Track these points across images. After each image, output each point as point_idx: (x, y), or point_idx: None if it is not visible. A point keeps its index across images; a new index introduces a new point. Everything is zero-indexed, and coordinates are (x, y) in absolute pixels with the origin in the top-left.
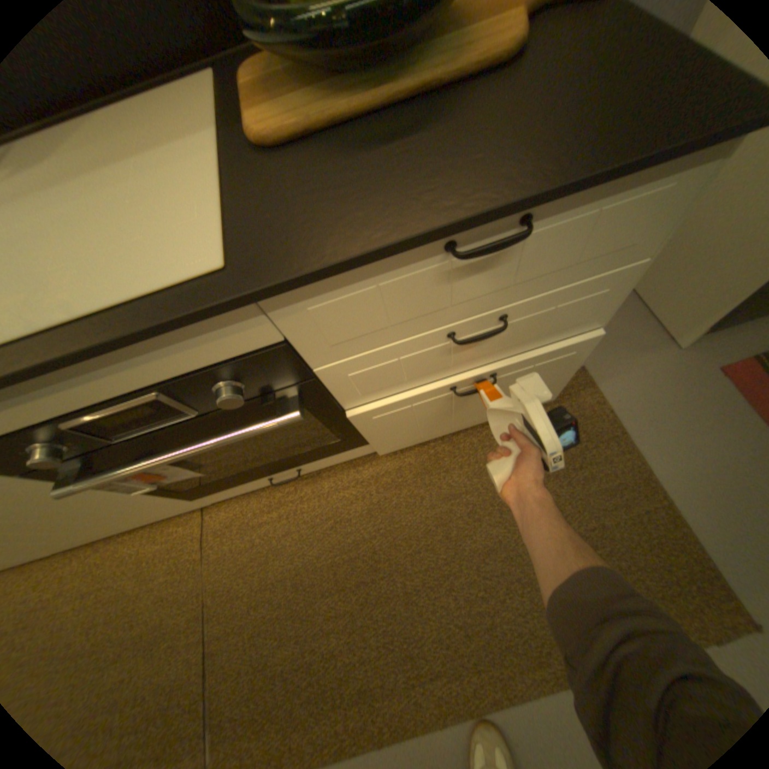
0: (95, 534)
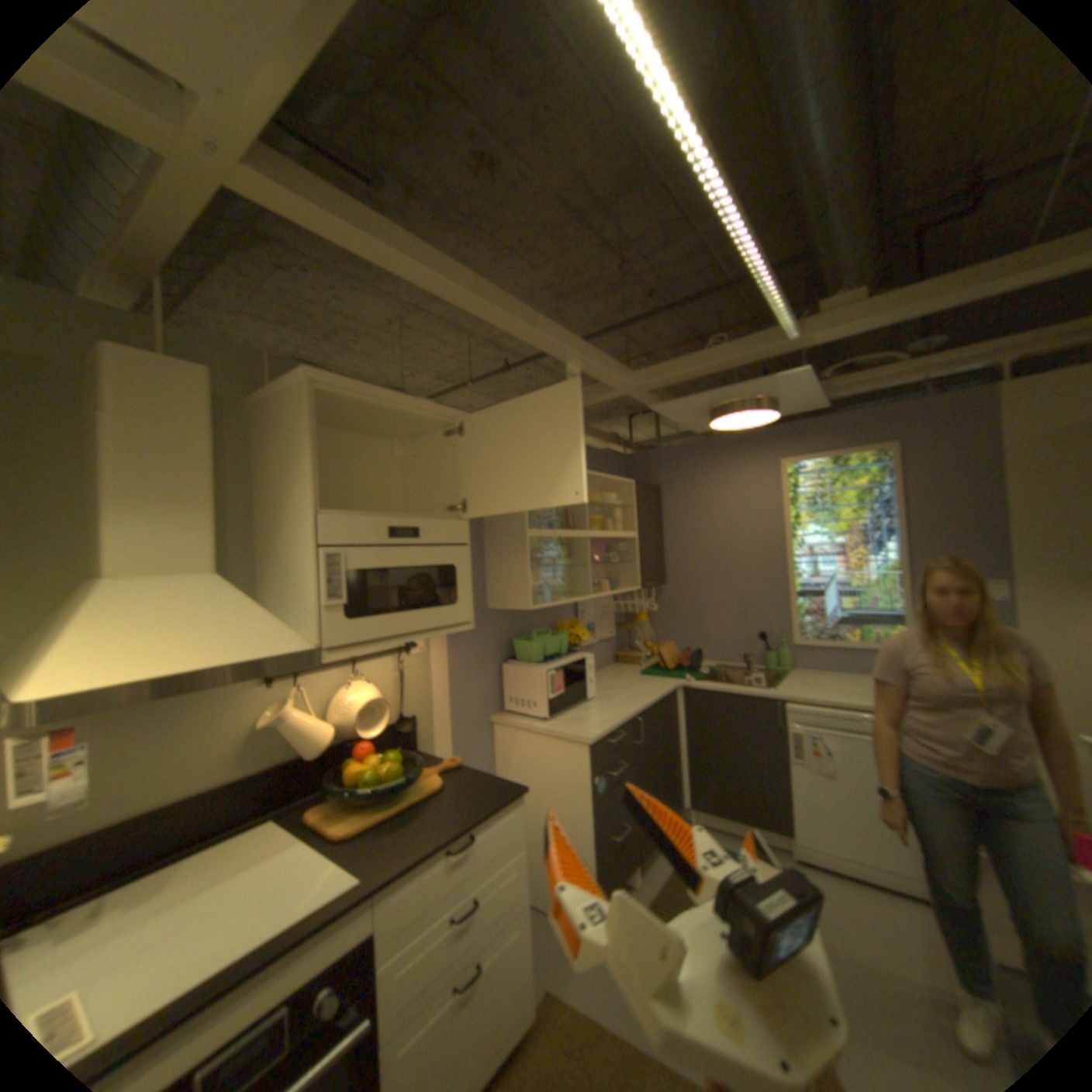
0: None
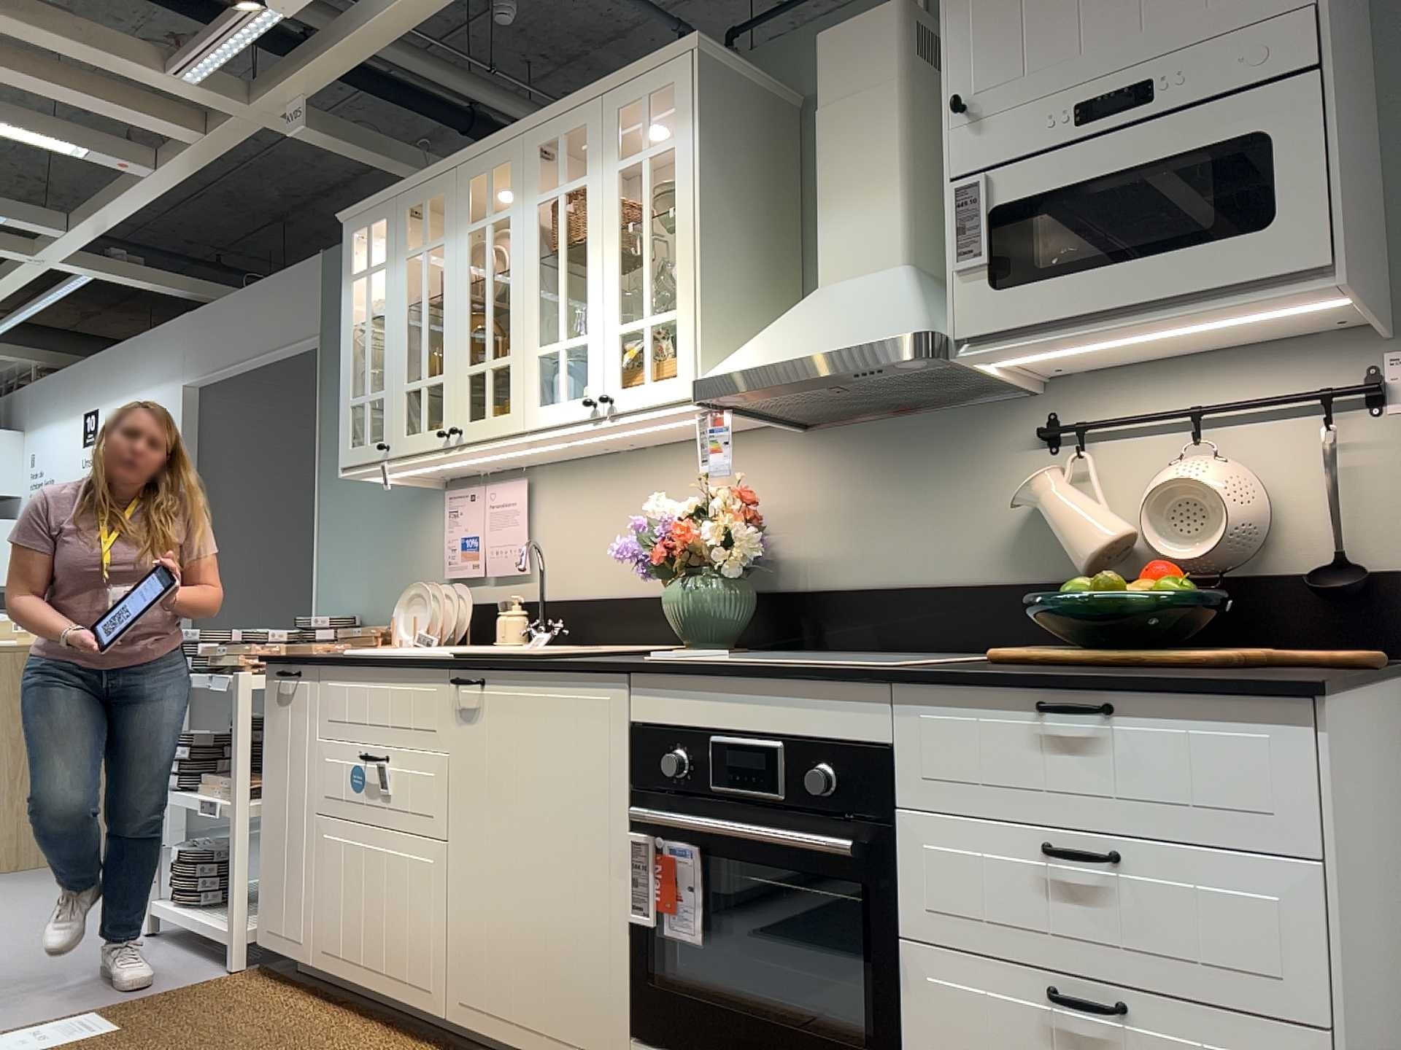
0: (513, 1010)
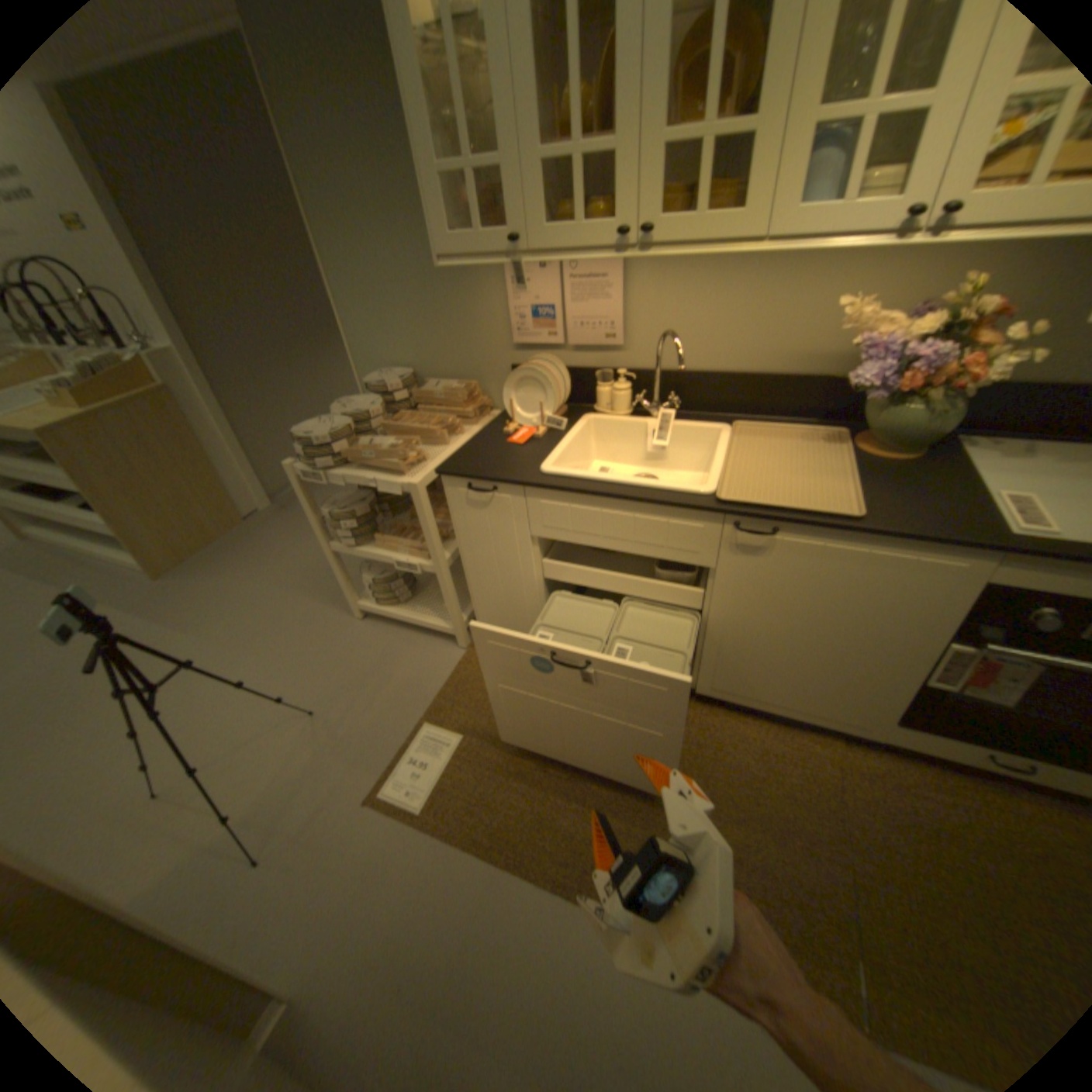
0: (772, 700)
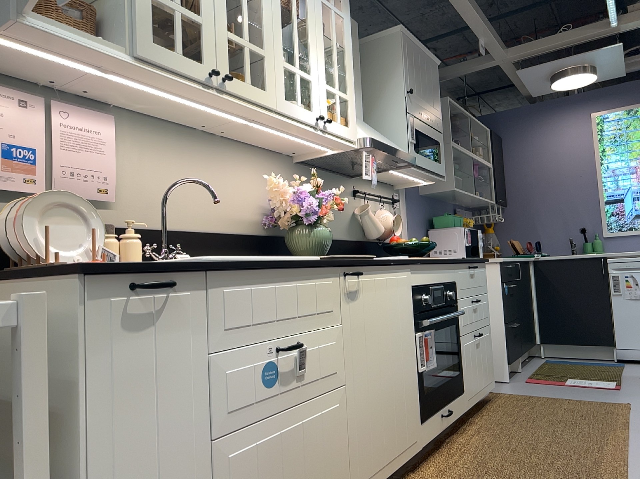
0: (384, 458)
